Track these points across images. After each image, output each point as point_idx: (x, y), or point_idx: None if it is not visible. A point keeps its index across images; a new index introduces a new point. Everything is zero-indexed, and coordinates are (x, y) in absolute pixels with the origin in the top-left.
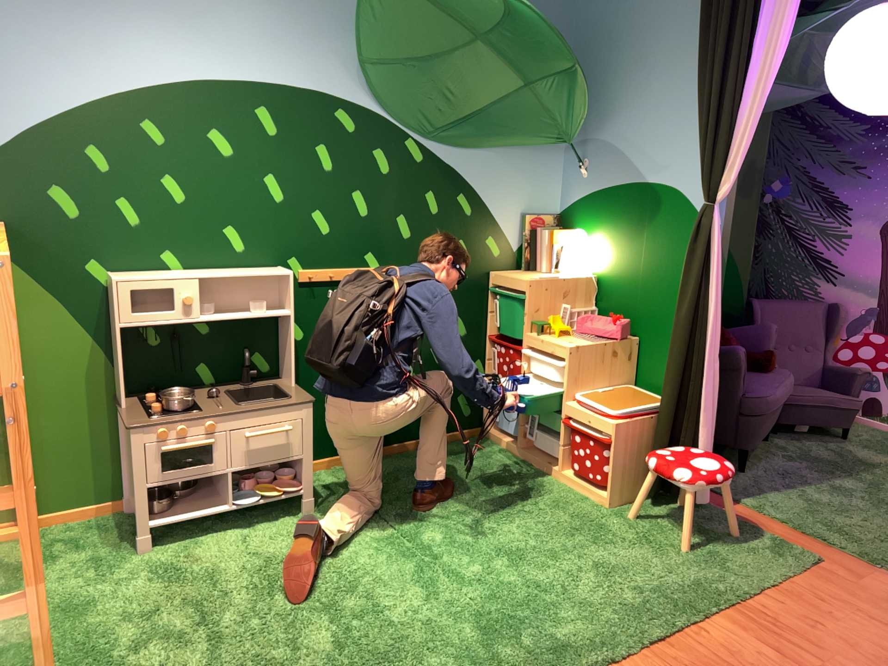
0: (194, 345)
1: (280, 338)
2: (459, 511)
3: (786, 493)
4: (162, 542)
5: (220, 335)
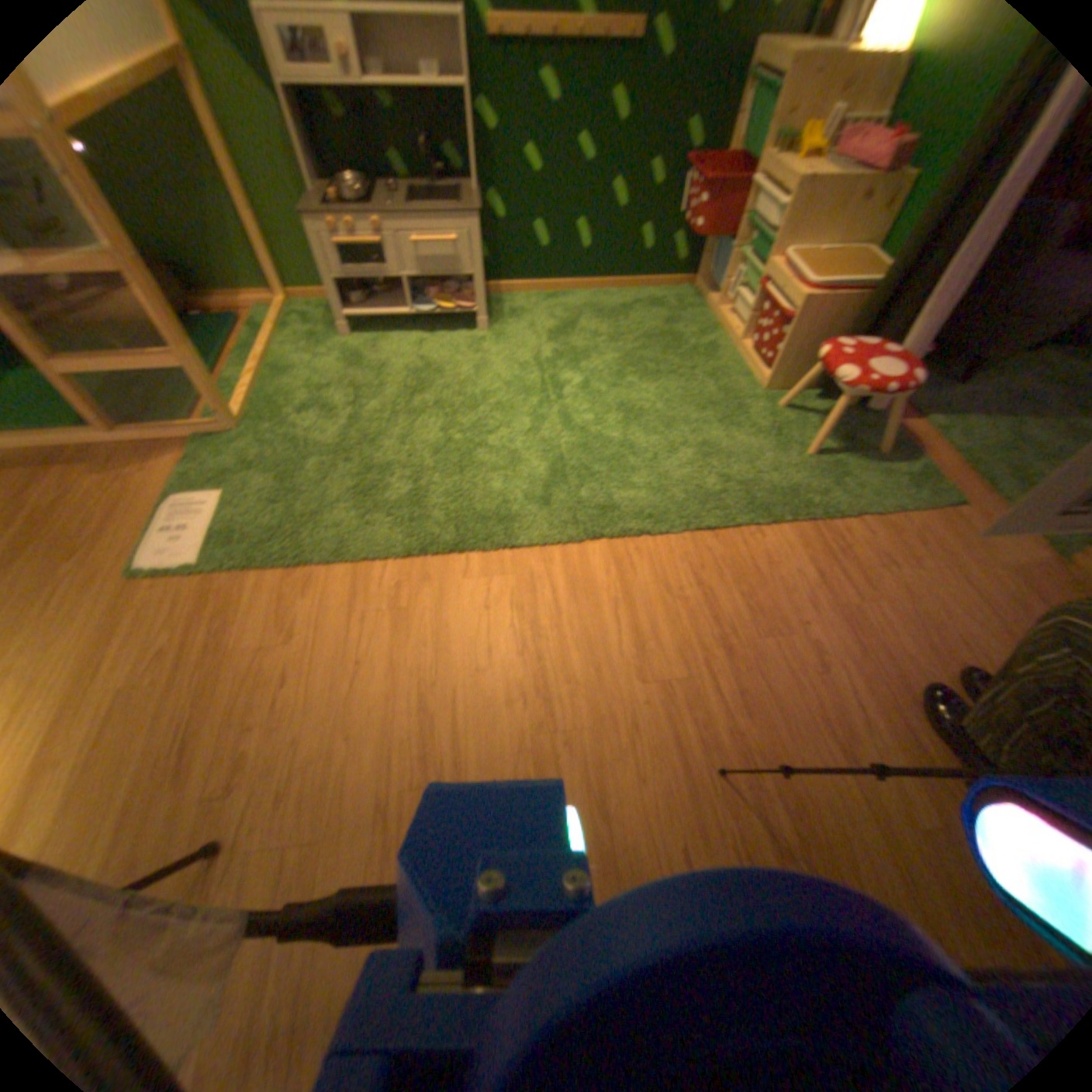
0: (369, 120)
1: (462, 121)
2: (608, 361)
3: (999, 427)
4: (351, 332)
5: (396, 110)
